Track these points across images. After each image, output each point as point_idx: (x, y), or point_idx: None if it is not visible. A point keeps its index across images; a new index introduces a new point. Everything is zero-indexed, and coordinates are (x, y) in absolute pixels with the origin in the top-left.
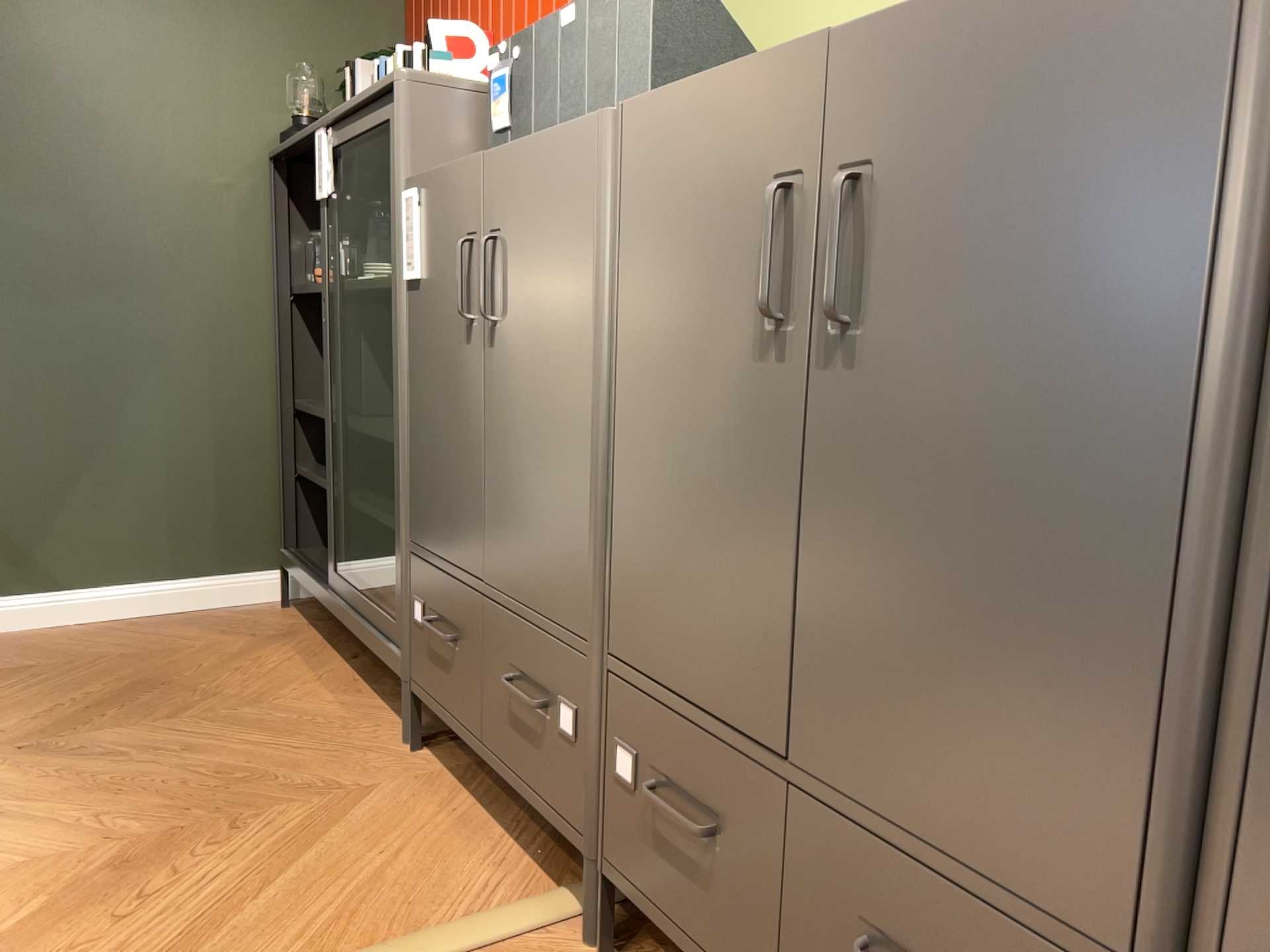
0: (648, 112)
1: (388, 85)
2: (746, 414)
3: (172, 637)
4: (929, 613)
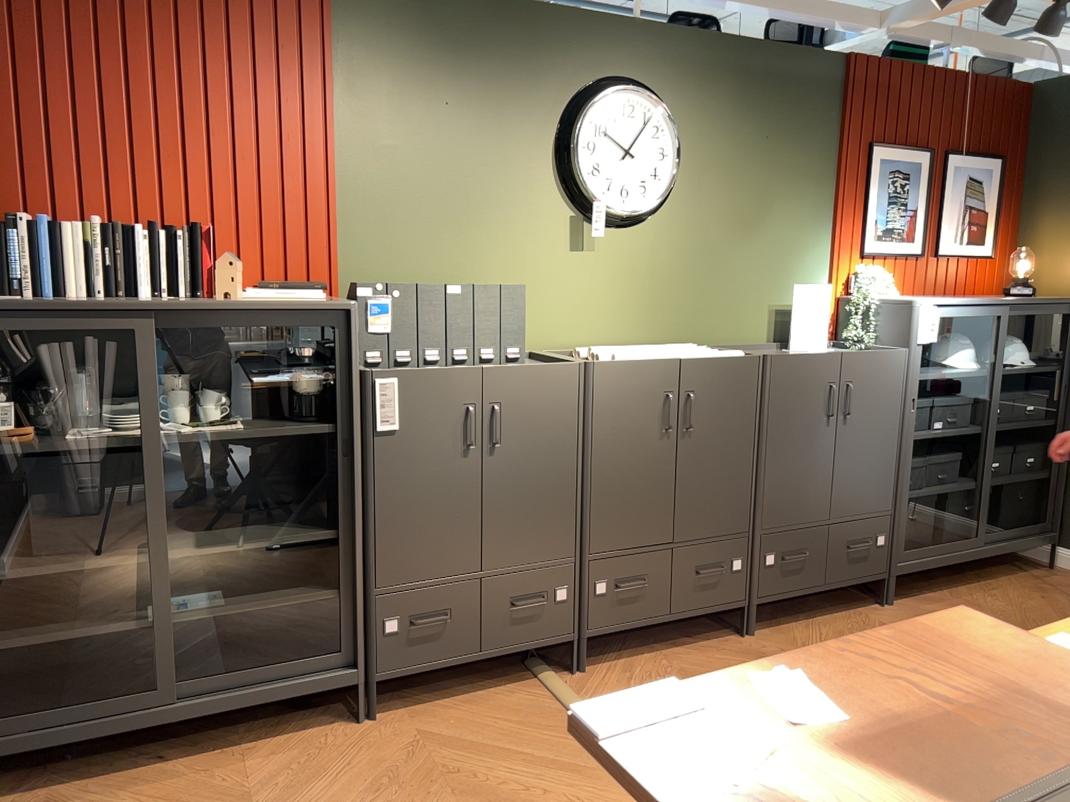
0: (609, 366)
1: (335, 306)
2: (657, 456)
3: None
4: (711, 488)
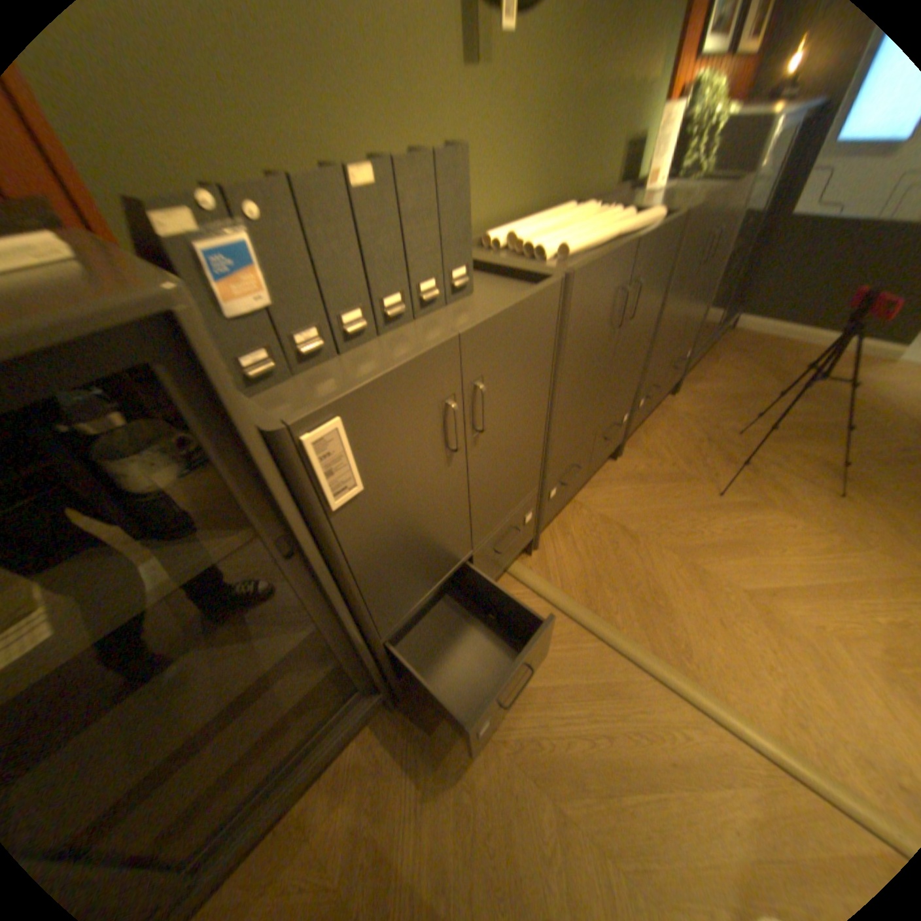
0: (586, 271)
1: (119, 310)
2: (603, 360)
3: None
4: (627, 368)
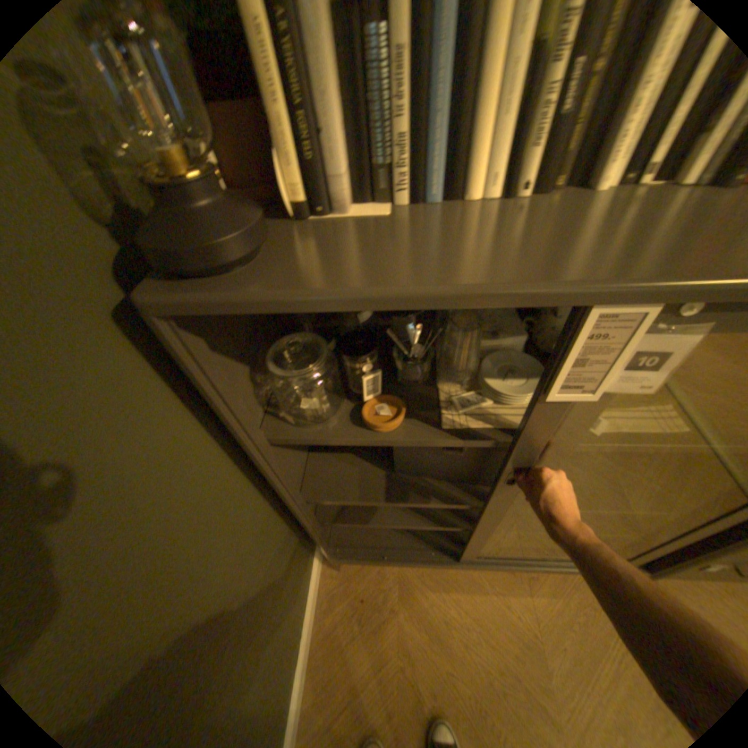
0: None
1: None
2: None
3: (370, 682)
4: None
